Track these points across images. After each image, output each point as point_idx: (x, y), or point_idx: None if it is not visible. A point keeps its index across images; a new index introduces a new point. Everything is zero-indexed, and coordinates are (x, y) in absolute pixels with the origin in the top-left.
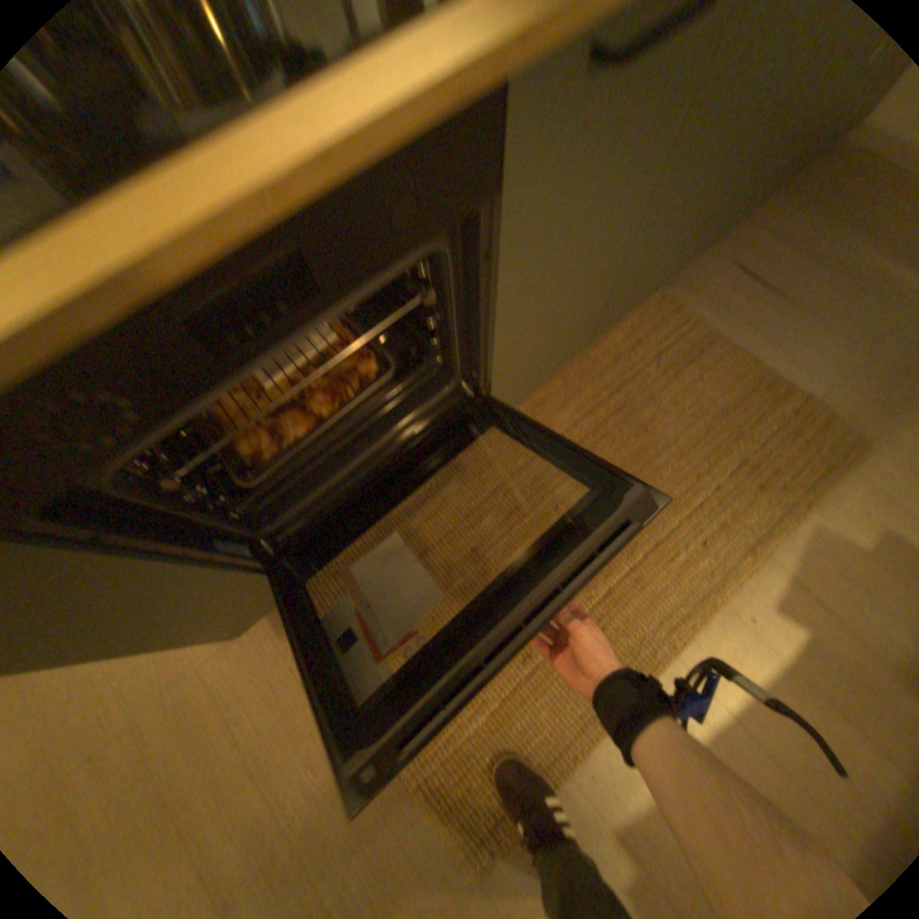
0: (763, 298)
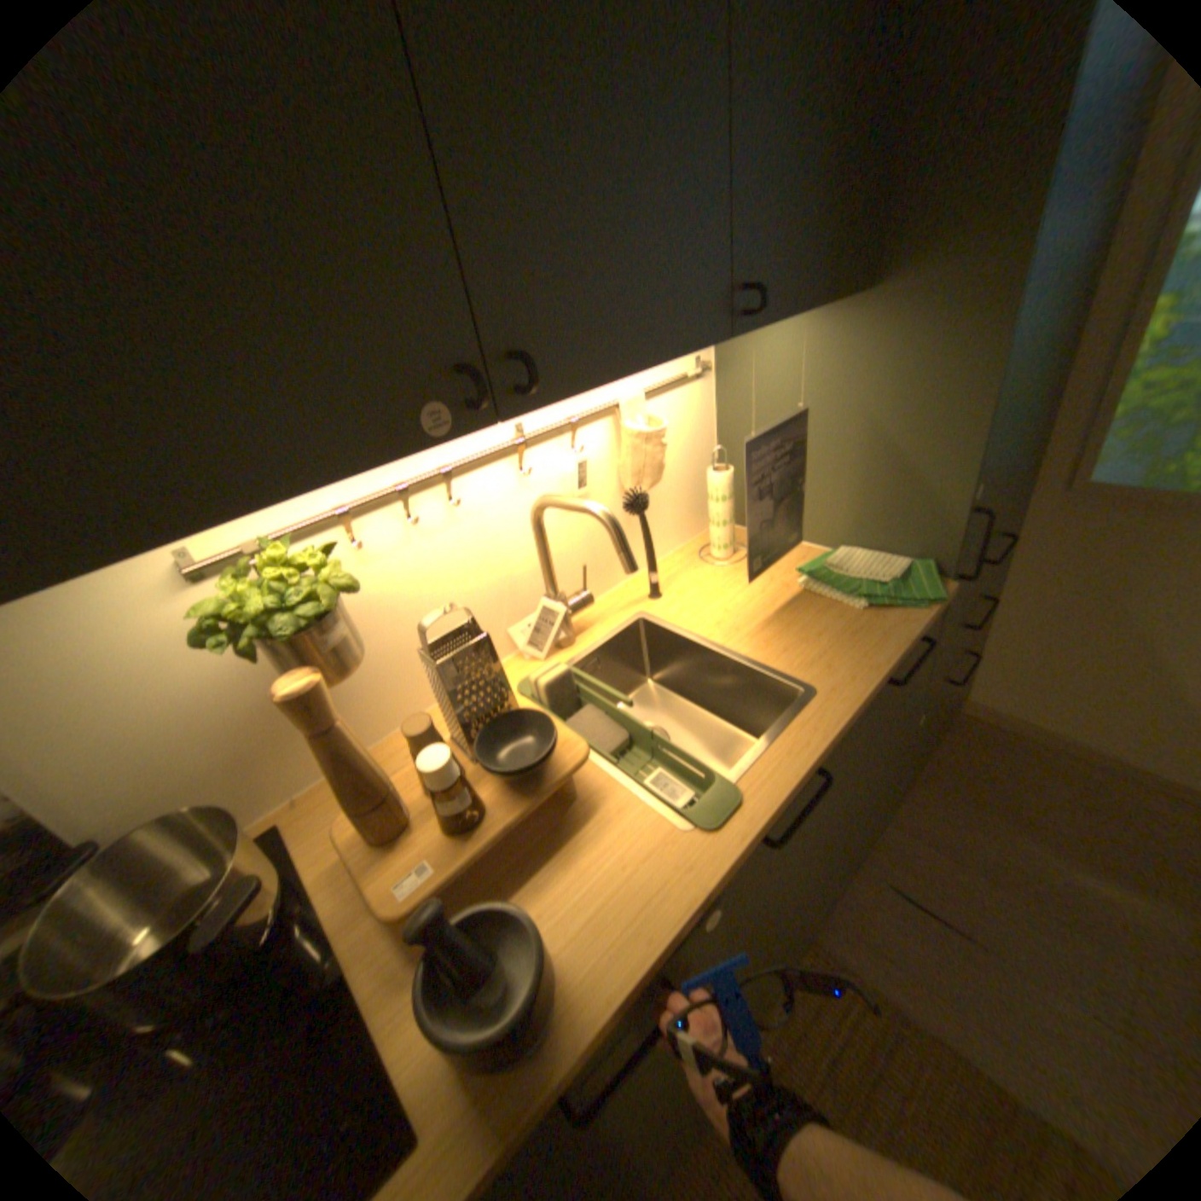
0: (949, 944)
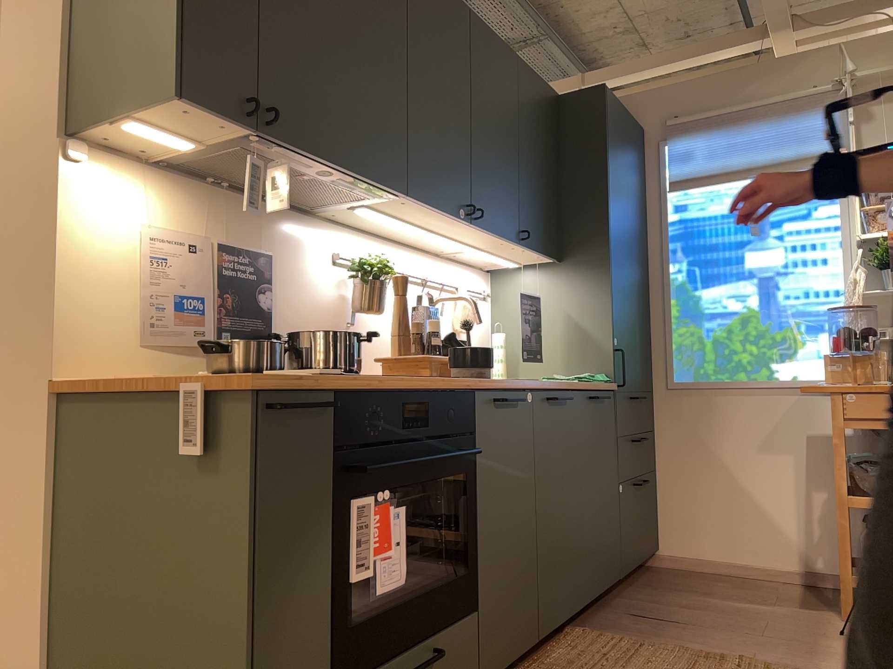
0: (666, 624)
